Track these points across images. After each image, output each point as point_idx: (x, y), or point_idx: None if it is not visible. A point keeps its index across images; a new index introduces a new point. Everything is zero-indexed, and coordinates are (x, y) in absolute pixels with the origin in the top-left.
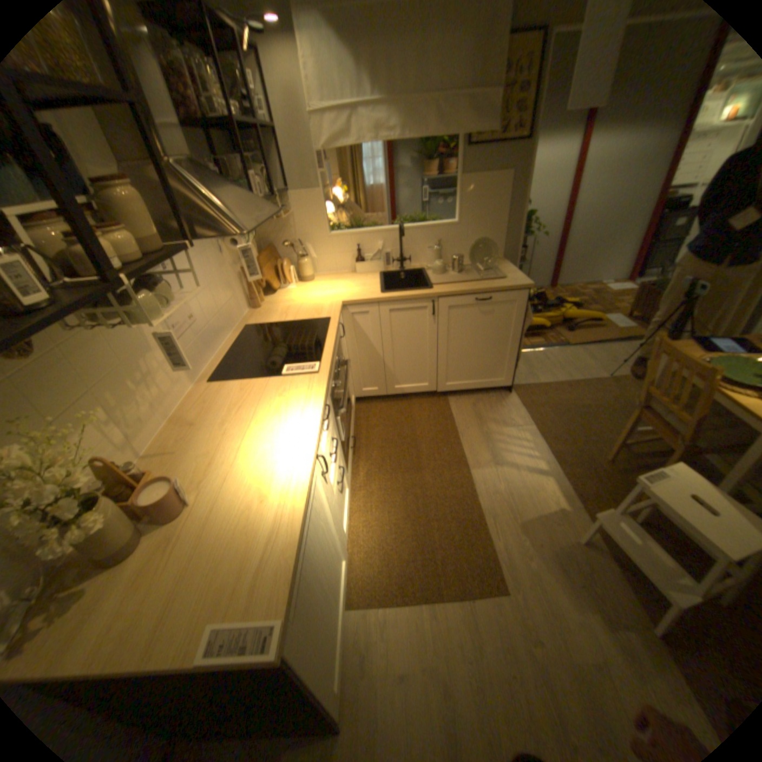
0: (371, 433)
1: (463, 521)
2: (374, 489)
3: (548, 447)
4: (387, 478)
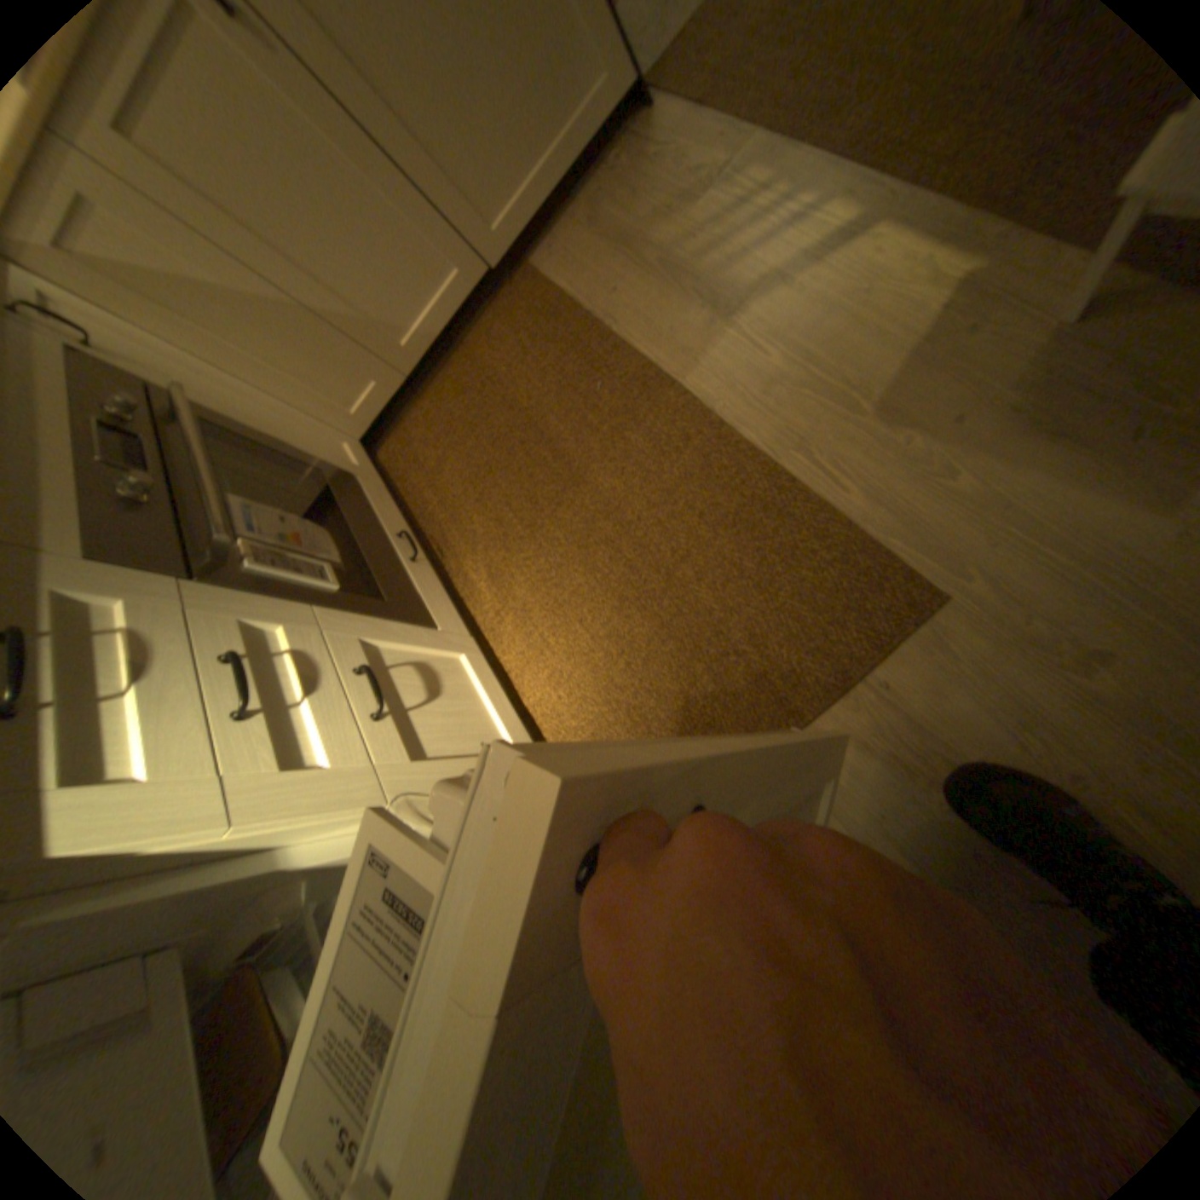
0: (448, 485)
1: (744, 516)
2: (529, 597)
3: (831, 153)
4: (537, 554)
